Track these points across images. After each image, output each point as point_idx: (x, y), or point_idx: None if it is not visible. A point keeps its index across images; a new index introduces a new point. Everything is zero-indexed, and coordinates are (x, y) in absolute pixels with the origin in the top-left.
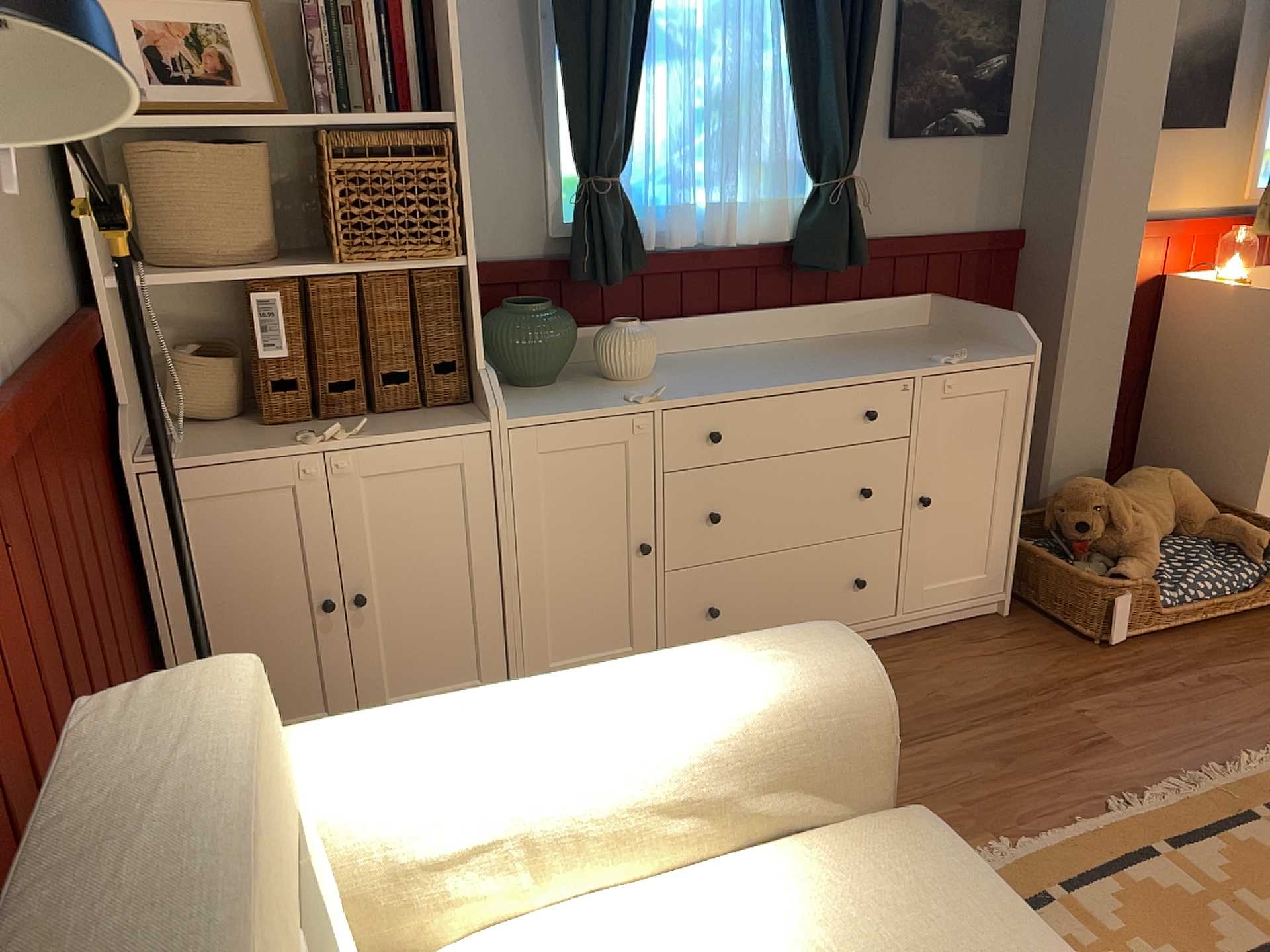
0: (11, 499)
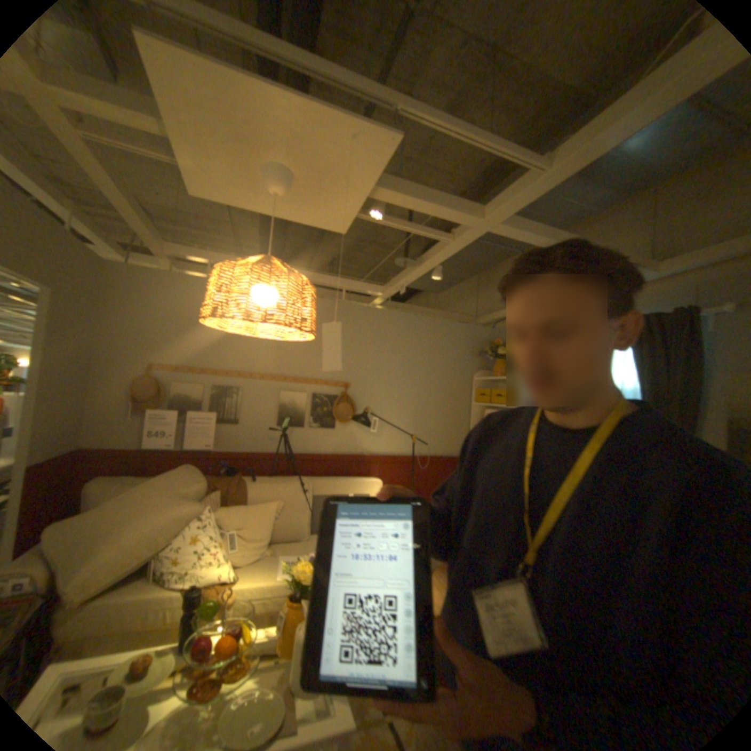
0: (409, 468)
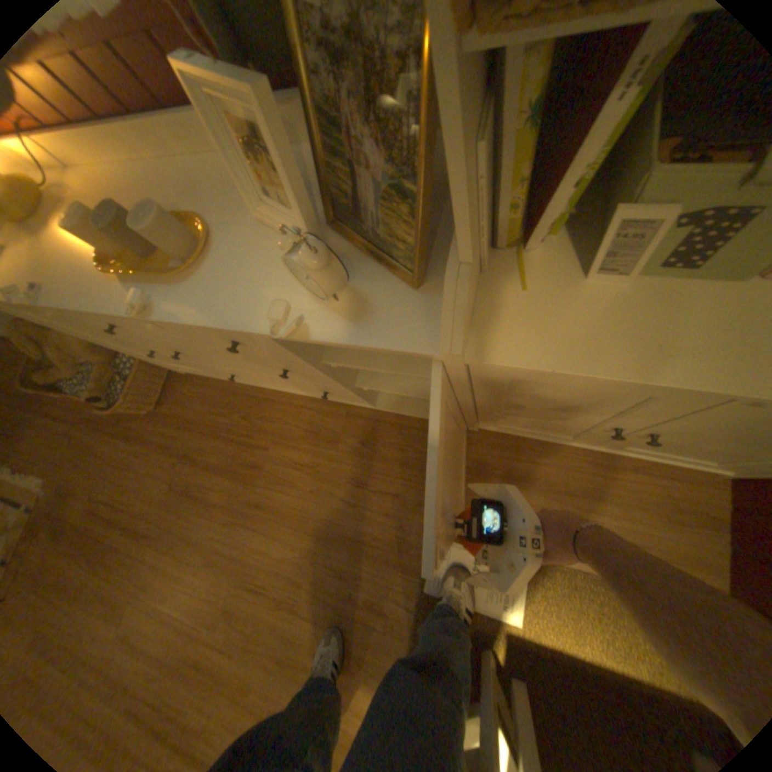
0: None
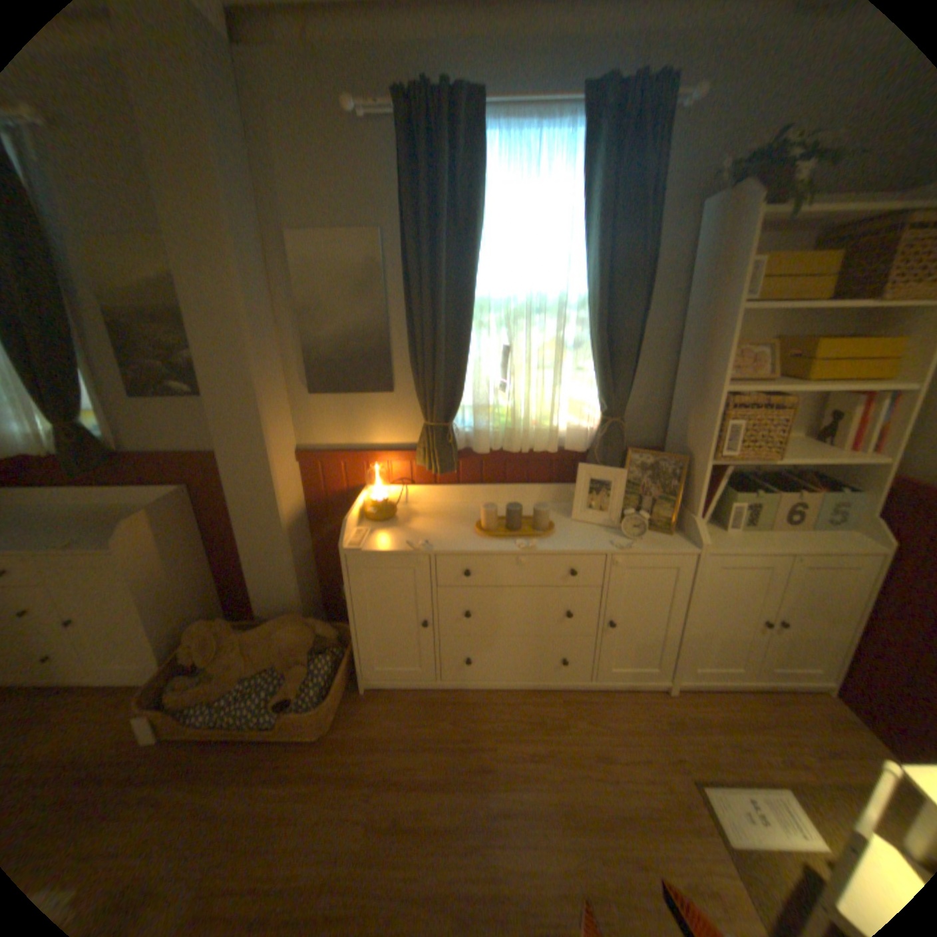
0: None
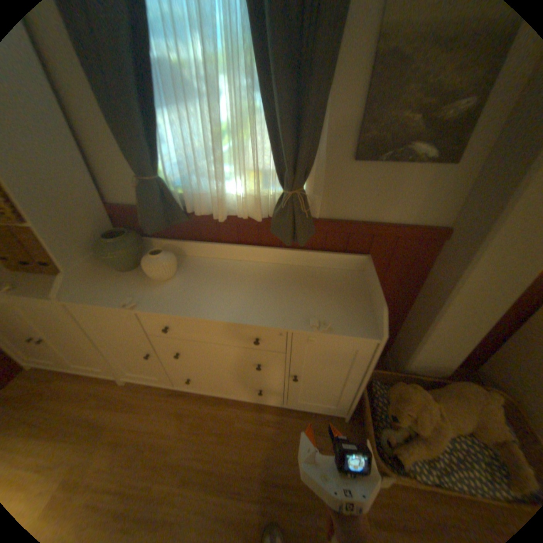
0: None
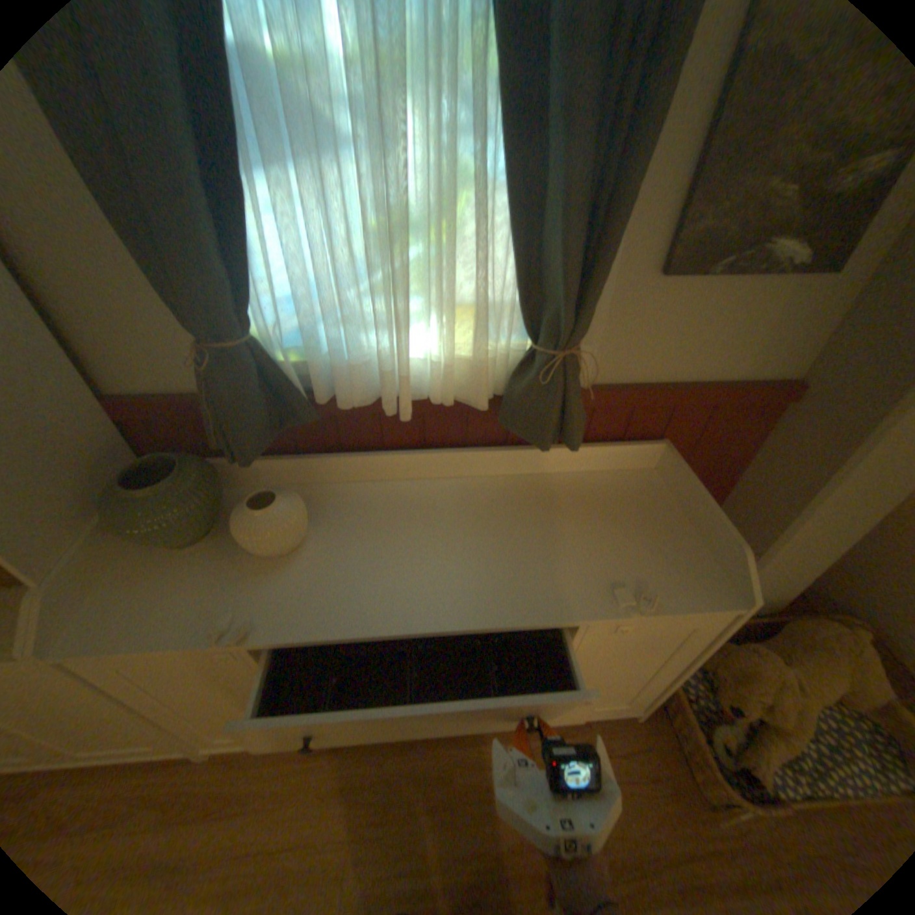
0: None
